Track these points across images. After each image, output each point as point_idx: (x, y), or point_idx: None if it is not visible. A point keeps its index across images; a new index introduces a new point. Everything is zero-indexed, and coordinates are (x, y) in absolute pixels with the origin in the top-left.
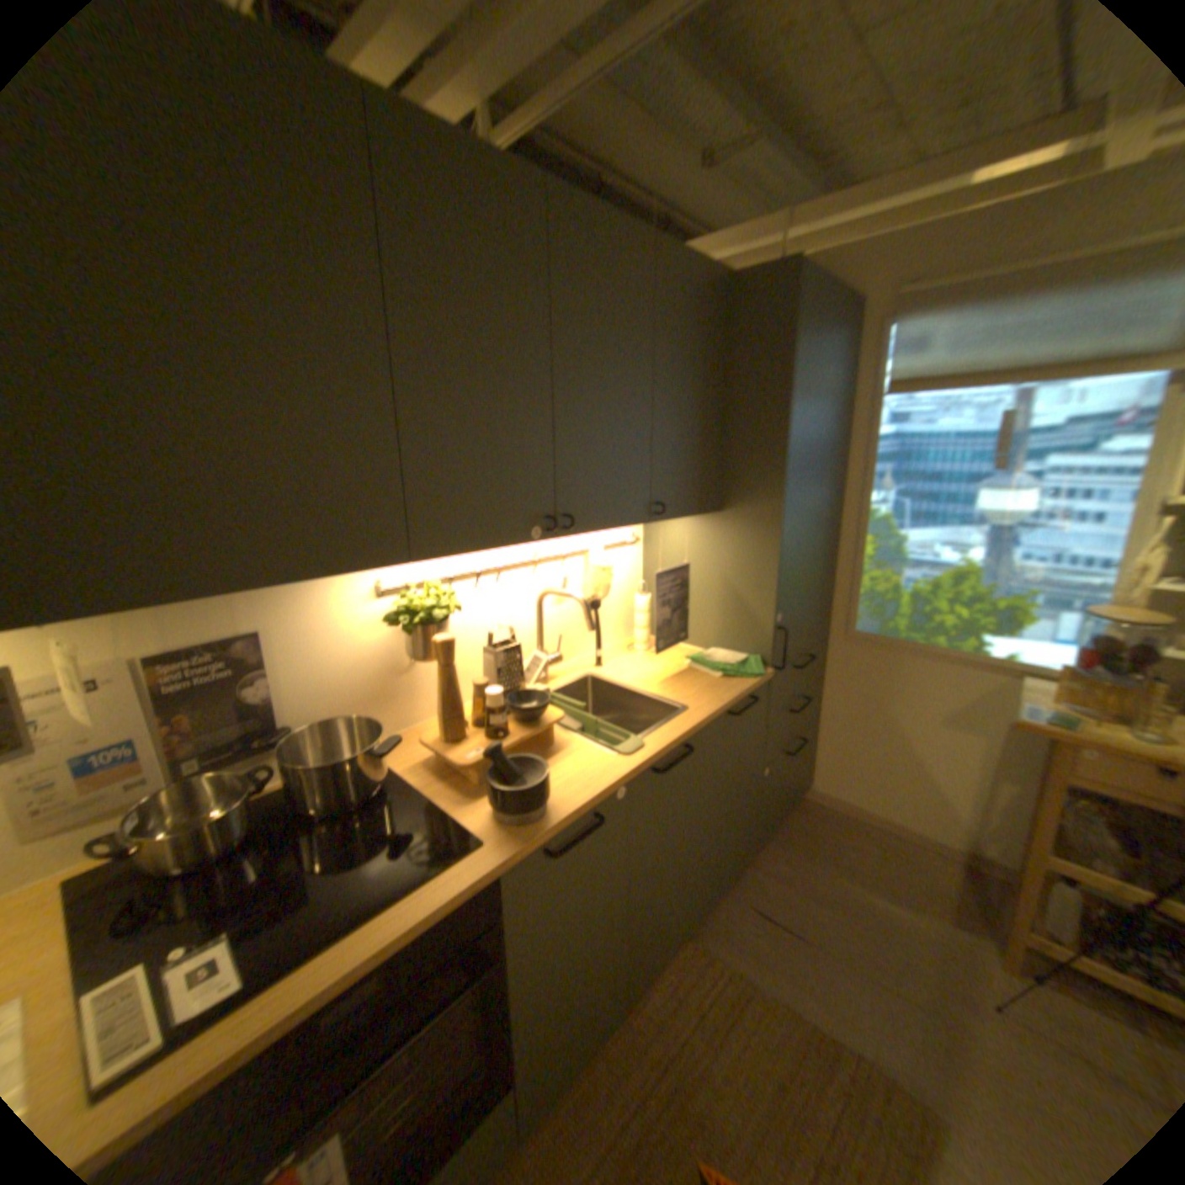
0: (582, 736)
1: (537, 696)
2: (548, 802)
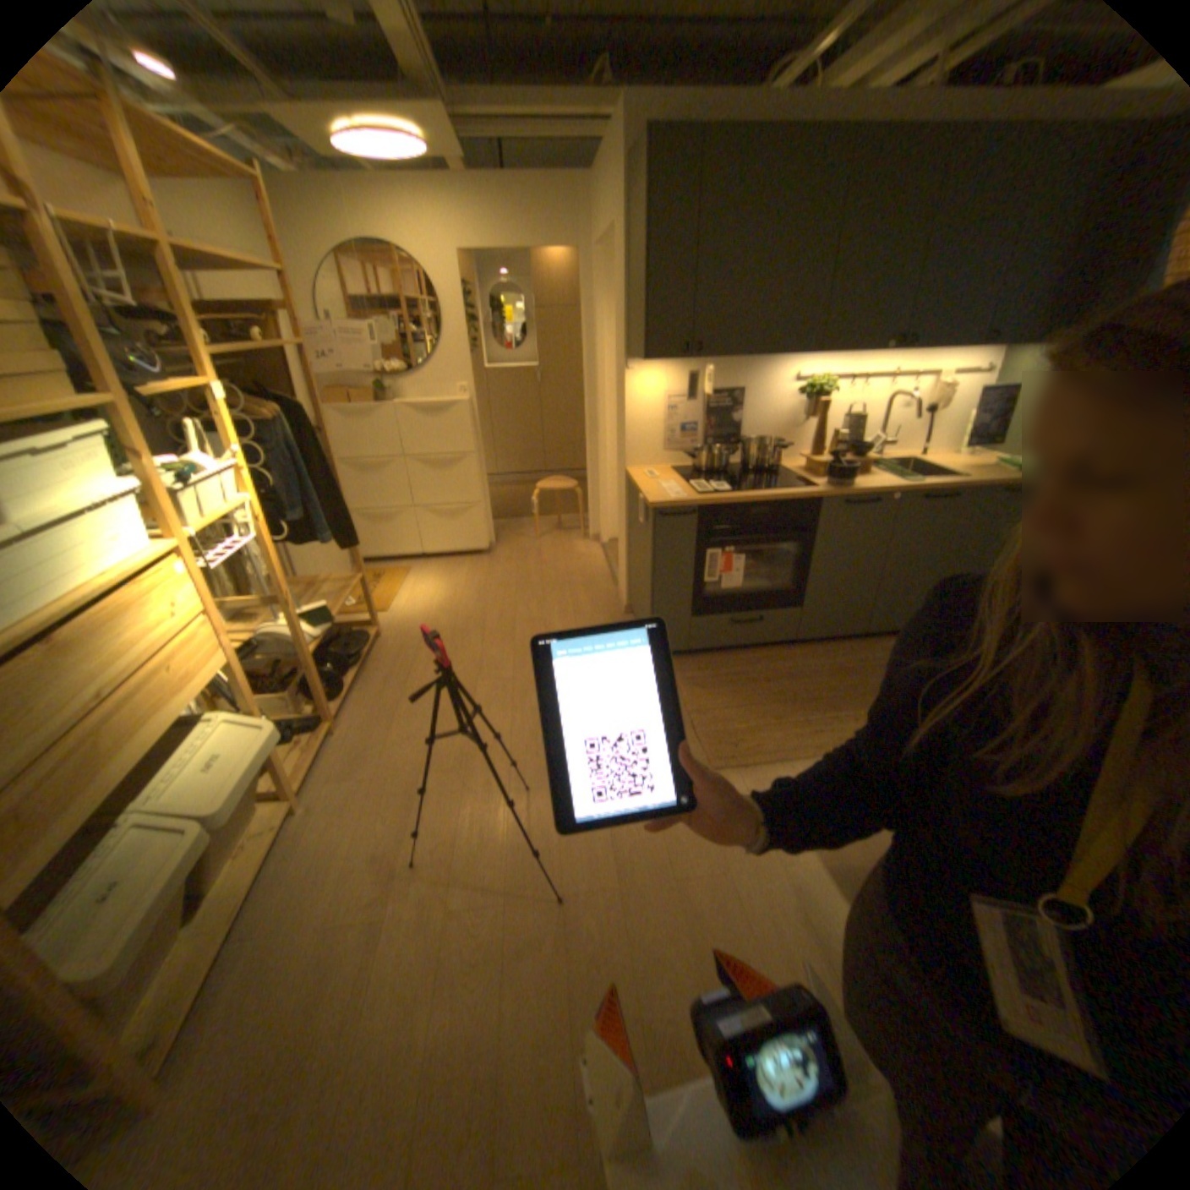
0: (886, 474)
1: (865, 445)
2: (853, 485)
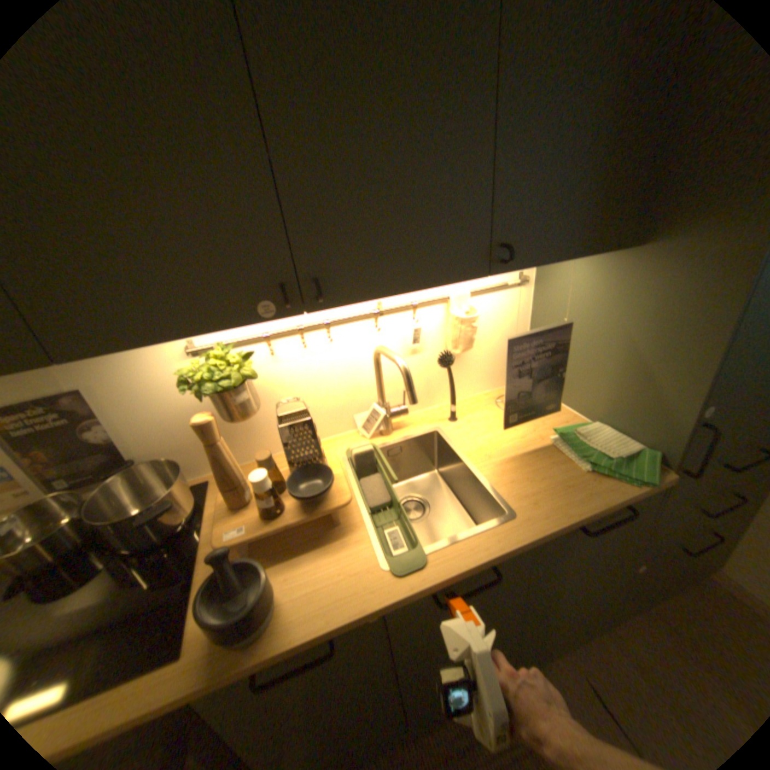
0: (374, 522)
1: (324, 476)
2: (275, 621)
